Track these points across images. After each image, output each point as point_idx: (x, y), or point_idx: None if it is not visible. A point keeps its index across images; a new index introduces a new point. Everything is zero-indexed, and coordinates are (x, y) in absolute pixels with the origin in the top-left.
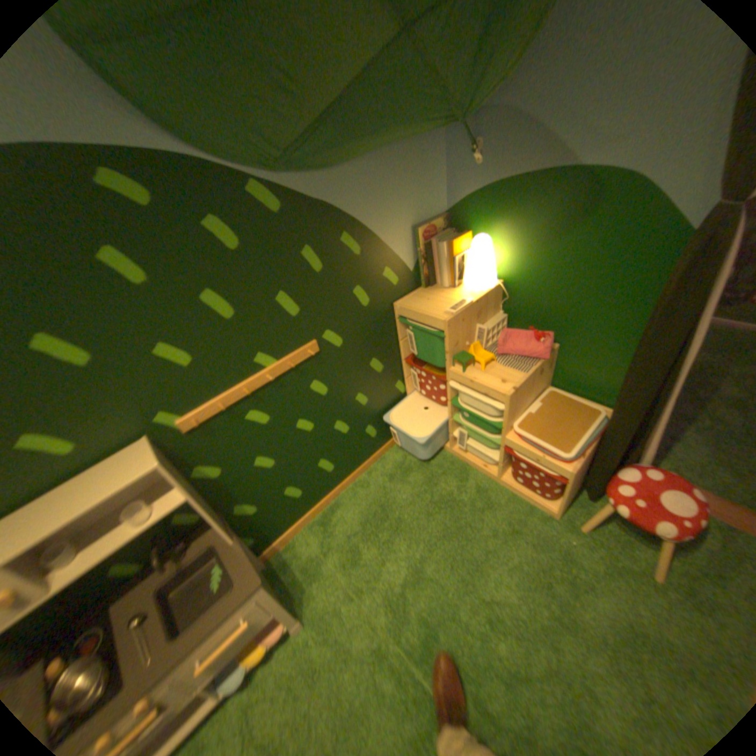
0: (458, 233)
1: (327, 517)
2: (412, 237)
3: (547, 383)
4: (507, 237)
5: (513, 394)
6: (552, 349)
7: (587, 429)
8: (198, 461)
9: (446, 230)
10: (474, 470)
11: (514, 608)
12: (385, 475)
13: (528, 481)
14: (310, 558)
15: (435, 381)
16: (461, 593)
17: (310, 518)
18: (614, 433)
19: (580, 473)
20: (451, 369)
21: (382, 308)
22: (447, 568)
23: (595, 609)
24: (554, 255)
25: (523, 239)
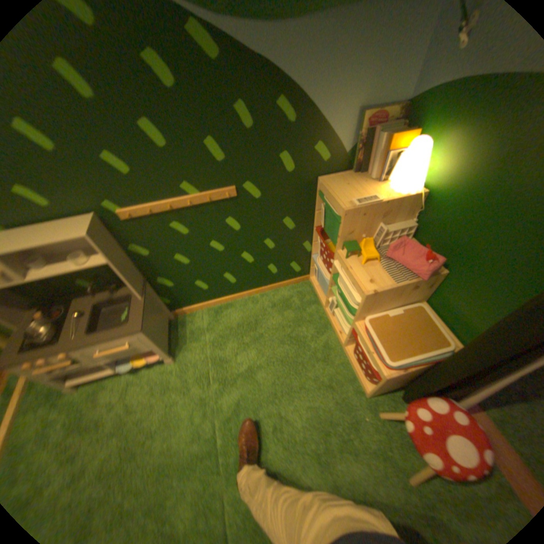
0: (408, 127)
1: (221, 310)
2: (358, 118)
3: (421, 299)
4: (453, 147)
5: (371, 296)
6: (438, 274)
7: (426, 353)
8: (132, 241)
9: (400, 121)
10: (332, 331)
11: (295, 431)
12: (271, 302)
13: (360, 362)
14: (199, 328)
15: (327, 255)
16: (269, 401)
17: (212, 305)
18: (445, 370)
19: (397, 380)
20: (338, 251)
21: (306, 178)
22: (270, 381)
23: (348, 467)
24: (489, 183)
25: (467, 154)
